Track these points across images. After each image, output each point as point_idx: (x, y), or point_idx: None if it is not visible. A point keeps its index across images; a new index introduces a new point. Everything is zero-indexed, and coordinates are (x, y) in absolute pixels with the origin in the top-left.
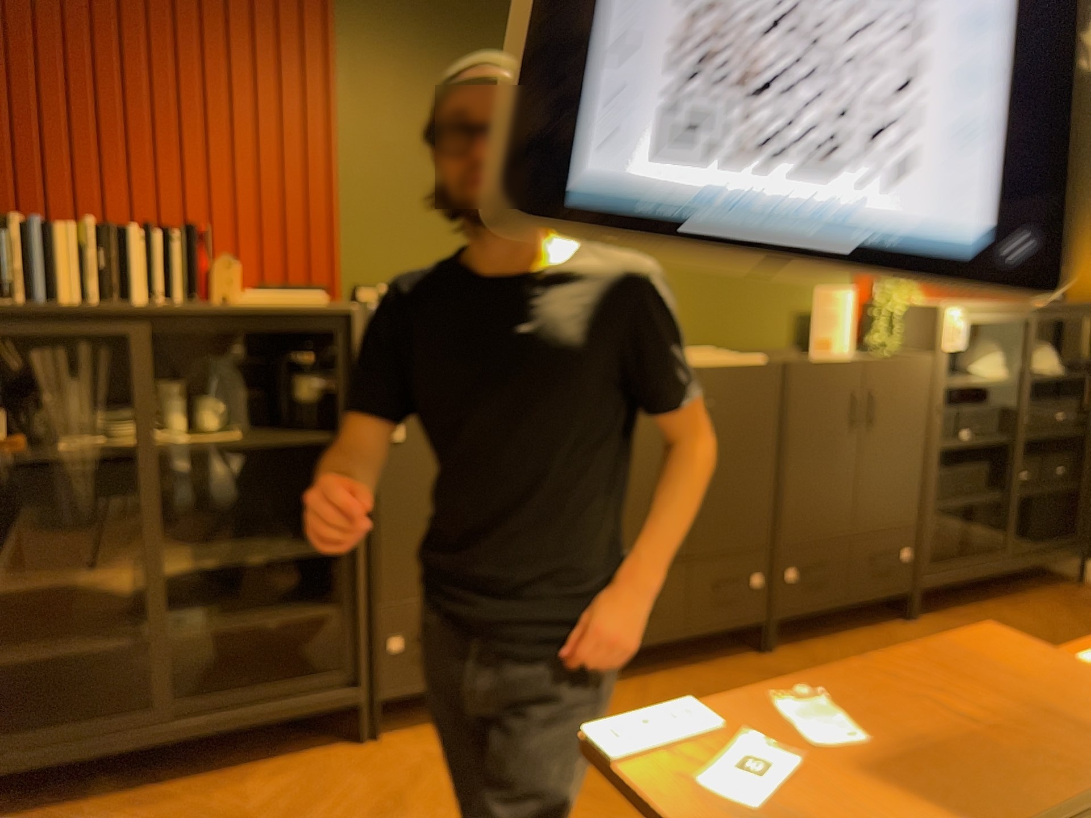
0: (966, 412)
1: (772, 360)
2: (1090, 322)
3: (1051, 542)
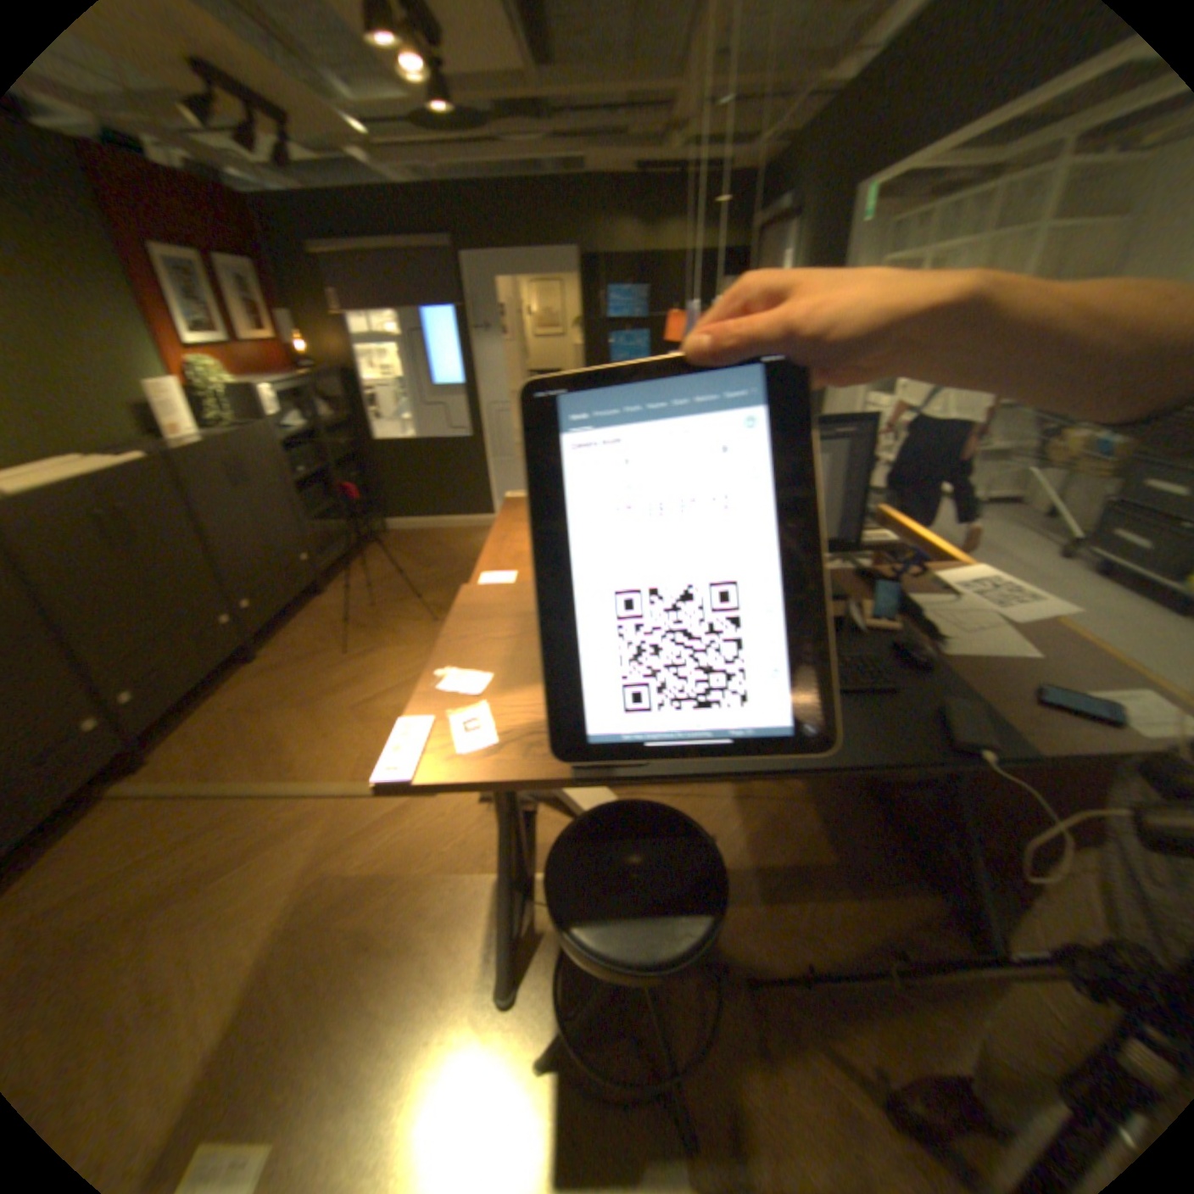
0: (291, 455)
1: (144, 454)
2: (329, 380)
3: (362, 518)
